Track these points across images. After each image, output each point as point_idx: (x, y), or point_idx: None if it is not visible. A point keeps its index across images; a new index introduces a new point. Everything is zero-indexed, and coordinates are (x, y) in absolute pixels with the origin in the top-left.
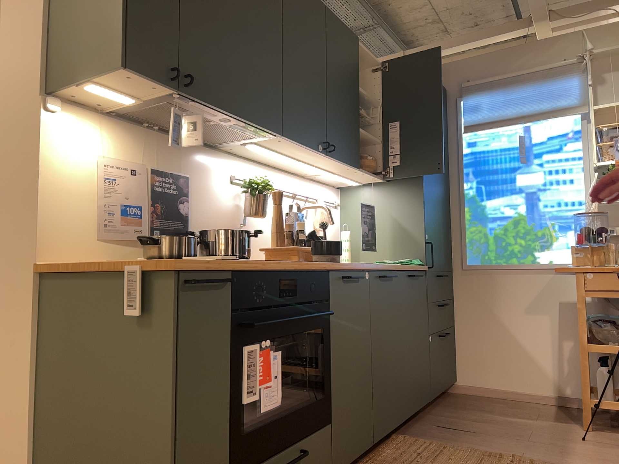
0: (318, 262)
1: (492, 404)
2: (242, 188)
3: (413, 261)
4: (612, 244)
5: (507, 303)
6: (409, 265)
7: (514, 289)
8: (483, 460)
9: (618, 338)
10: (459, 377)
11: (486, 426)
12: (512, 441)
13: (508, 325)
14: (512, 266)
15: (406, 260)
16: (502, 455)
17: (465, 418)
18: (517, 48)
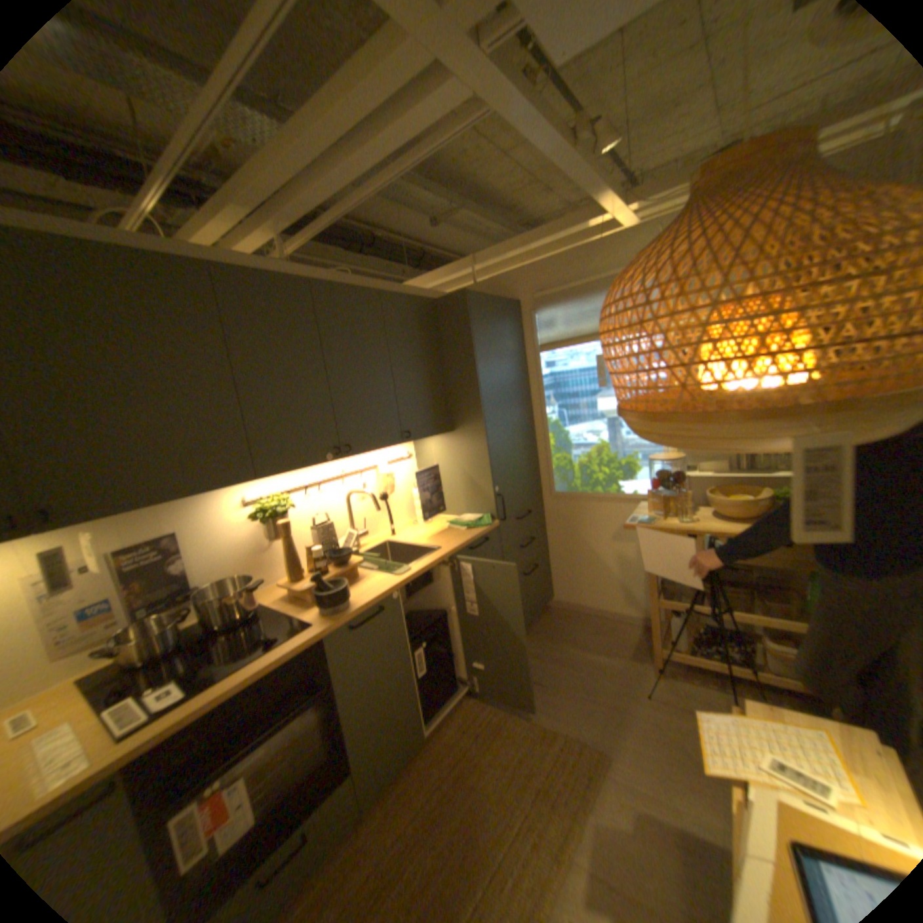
0: (307, 632)
1: (579, 630)
2: (251, 518)
3: (481, 517)
4: (689, 493)
5: (594, 531)
6: (474, 529)
7: (600, 518)
8: (533, 748)
9: (690, 596)
10: (555, 595)
11: (560, 674)
12: (575, 706)
13: (596, 551)
14: (597, 496)
15: (474, 520)
16: (554, 739)
17: (544, 660)
18: (591, 244)
